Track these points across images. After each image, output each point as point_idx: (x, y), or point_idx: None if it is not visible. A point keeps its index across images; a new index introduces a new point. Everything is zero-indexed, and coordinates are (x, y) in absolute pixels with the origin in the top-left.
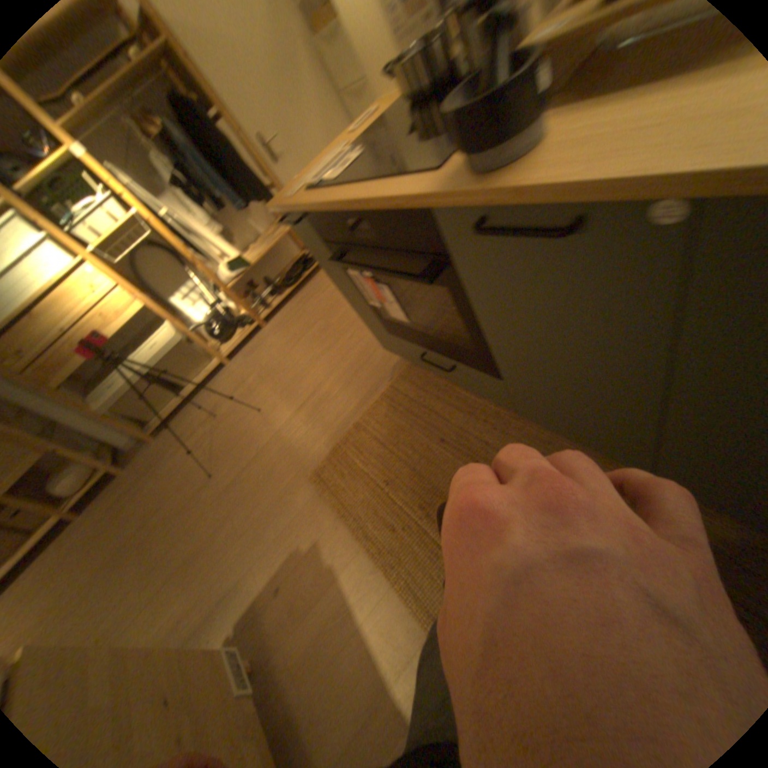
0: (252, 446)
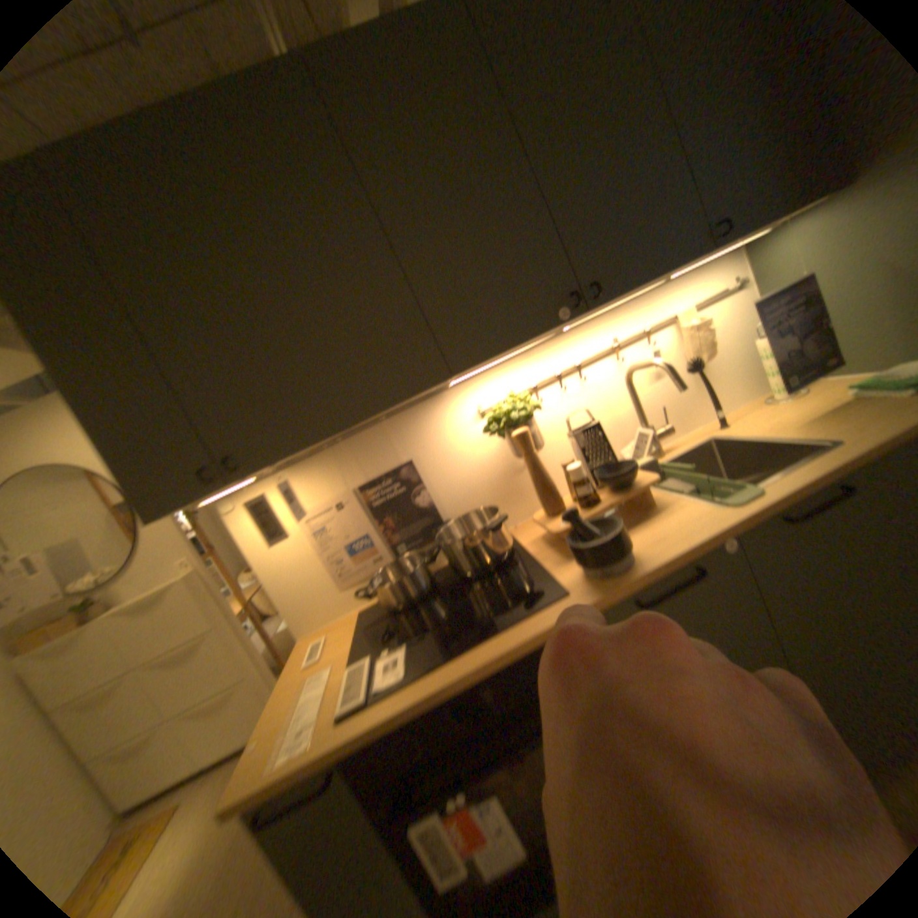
0: None
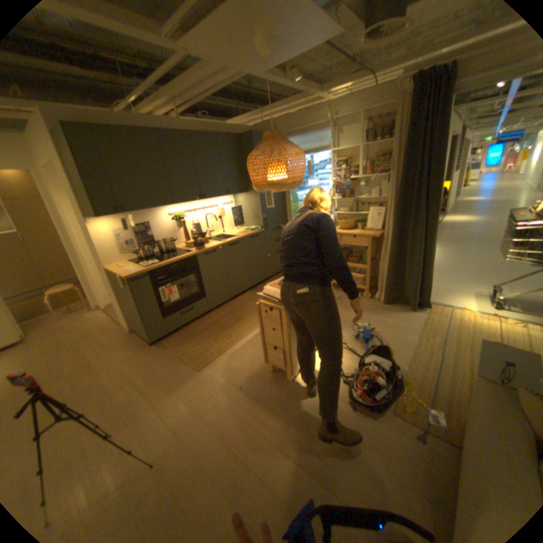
0: (146, 426)
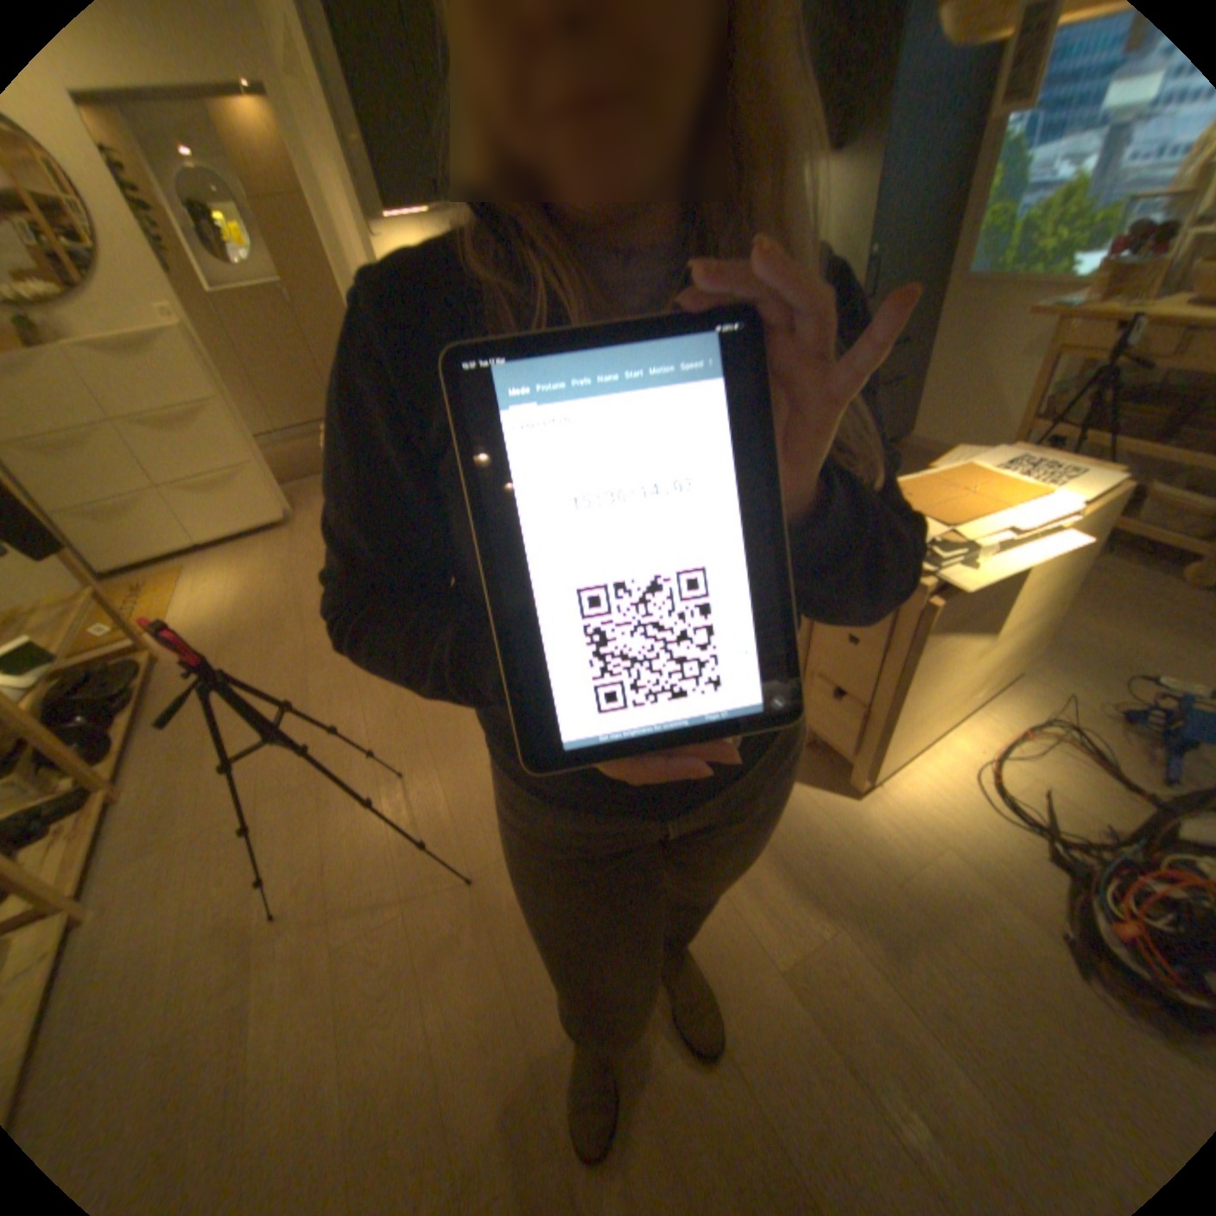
0: (473, 780)
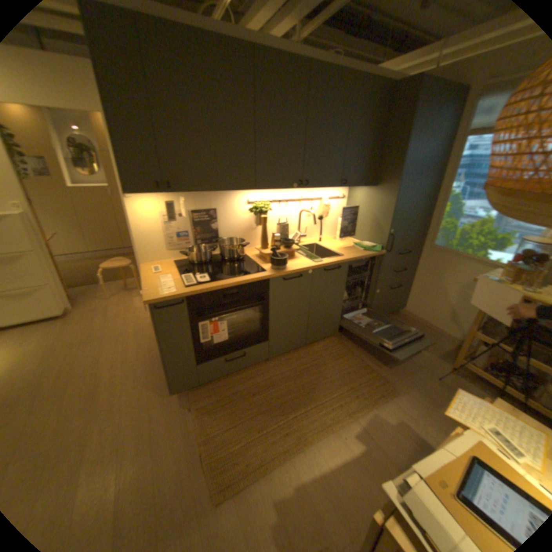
0: None
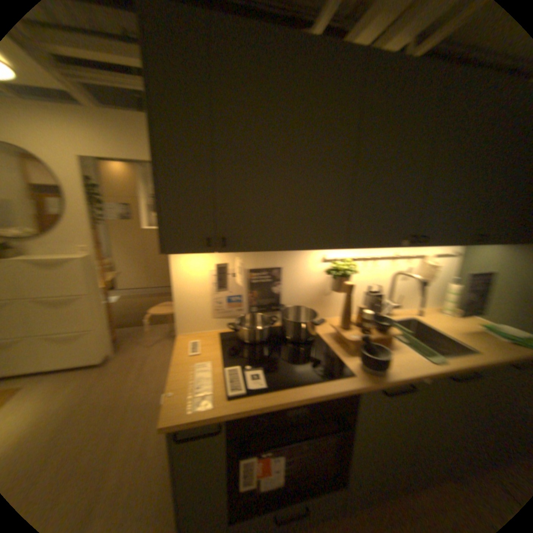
0: None
